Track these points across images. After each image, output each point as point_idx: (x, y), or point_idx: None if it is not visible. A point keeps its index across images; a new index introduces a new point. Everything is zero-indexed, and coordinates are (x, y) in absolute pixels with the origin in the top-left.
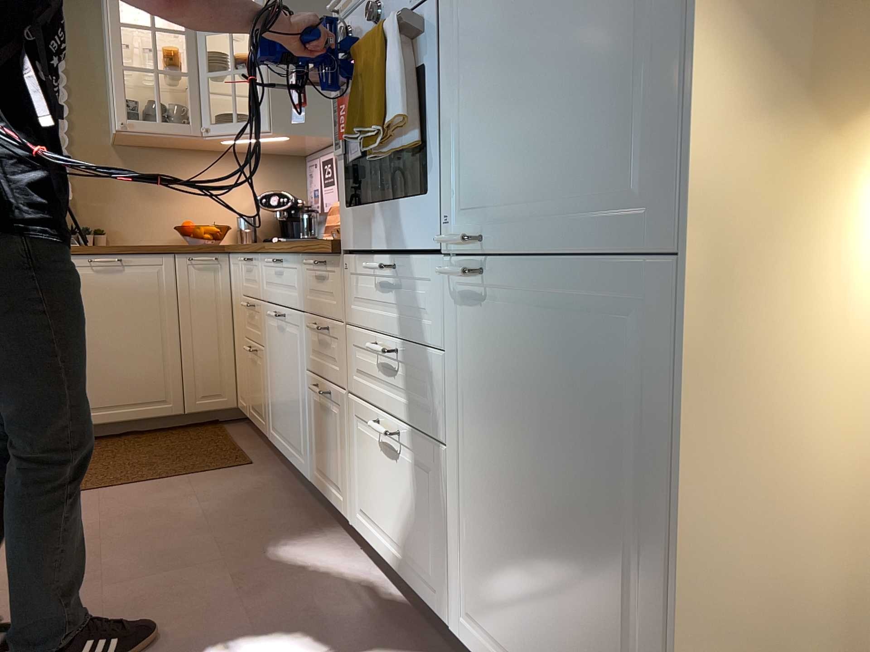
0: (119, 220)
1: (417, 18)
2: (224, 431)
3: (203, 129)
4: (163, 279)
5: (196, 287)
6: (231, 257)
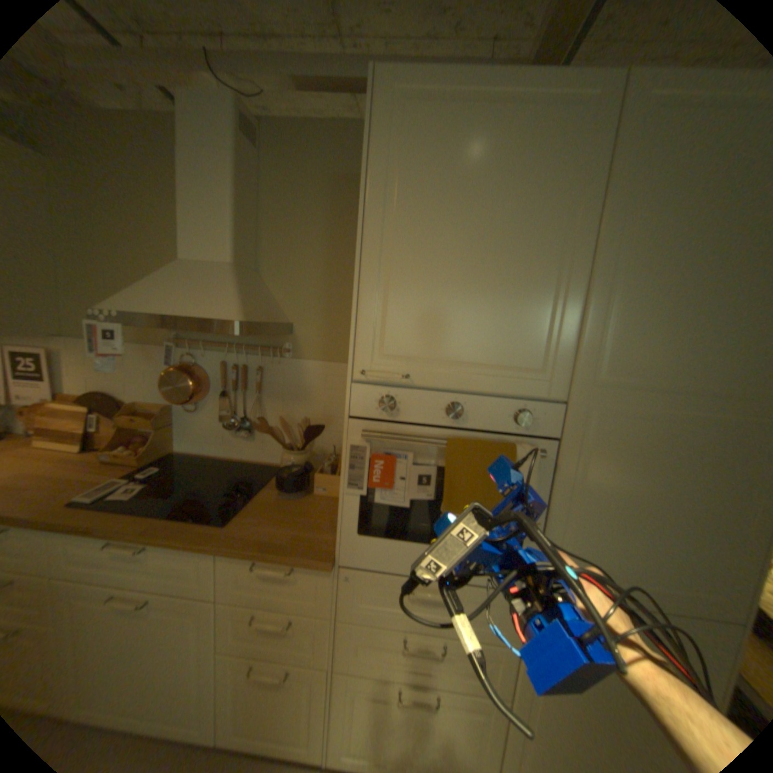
0: None
1: (544, 456)
2: None
3: None
4: None
5: None
6: None
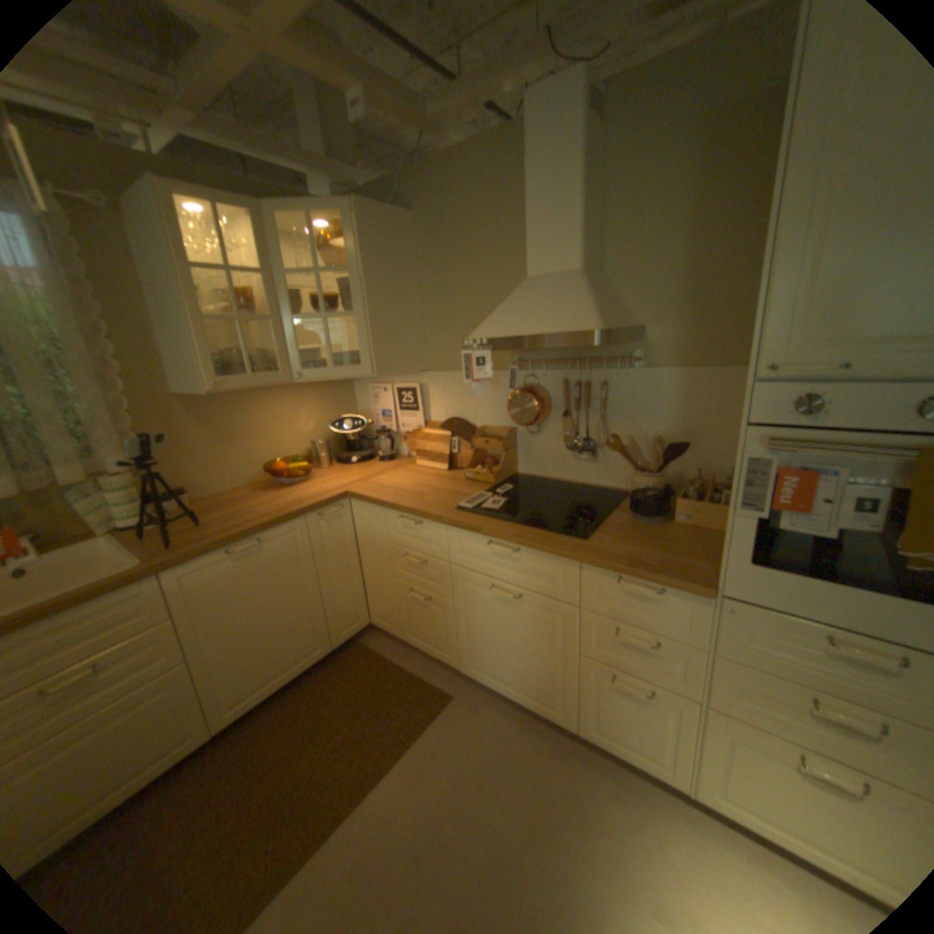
0: (194, 474)
1: None
2: (371, 652)
3: (291, 375)
4: (298, 542)
5: (327, 538)
6: (358, 504)
